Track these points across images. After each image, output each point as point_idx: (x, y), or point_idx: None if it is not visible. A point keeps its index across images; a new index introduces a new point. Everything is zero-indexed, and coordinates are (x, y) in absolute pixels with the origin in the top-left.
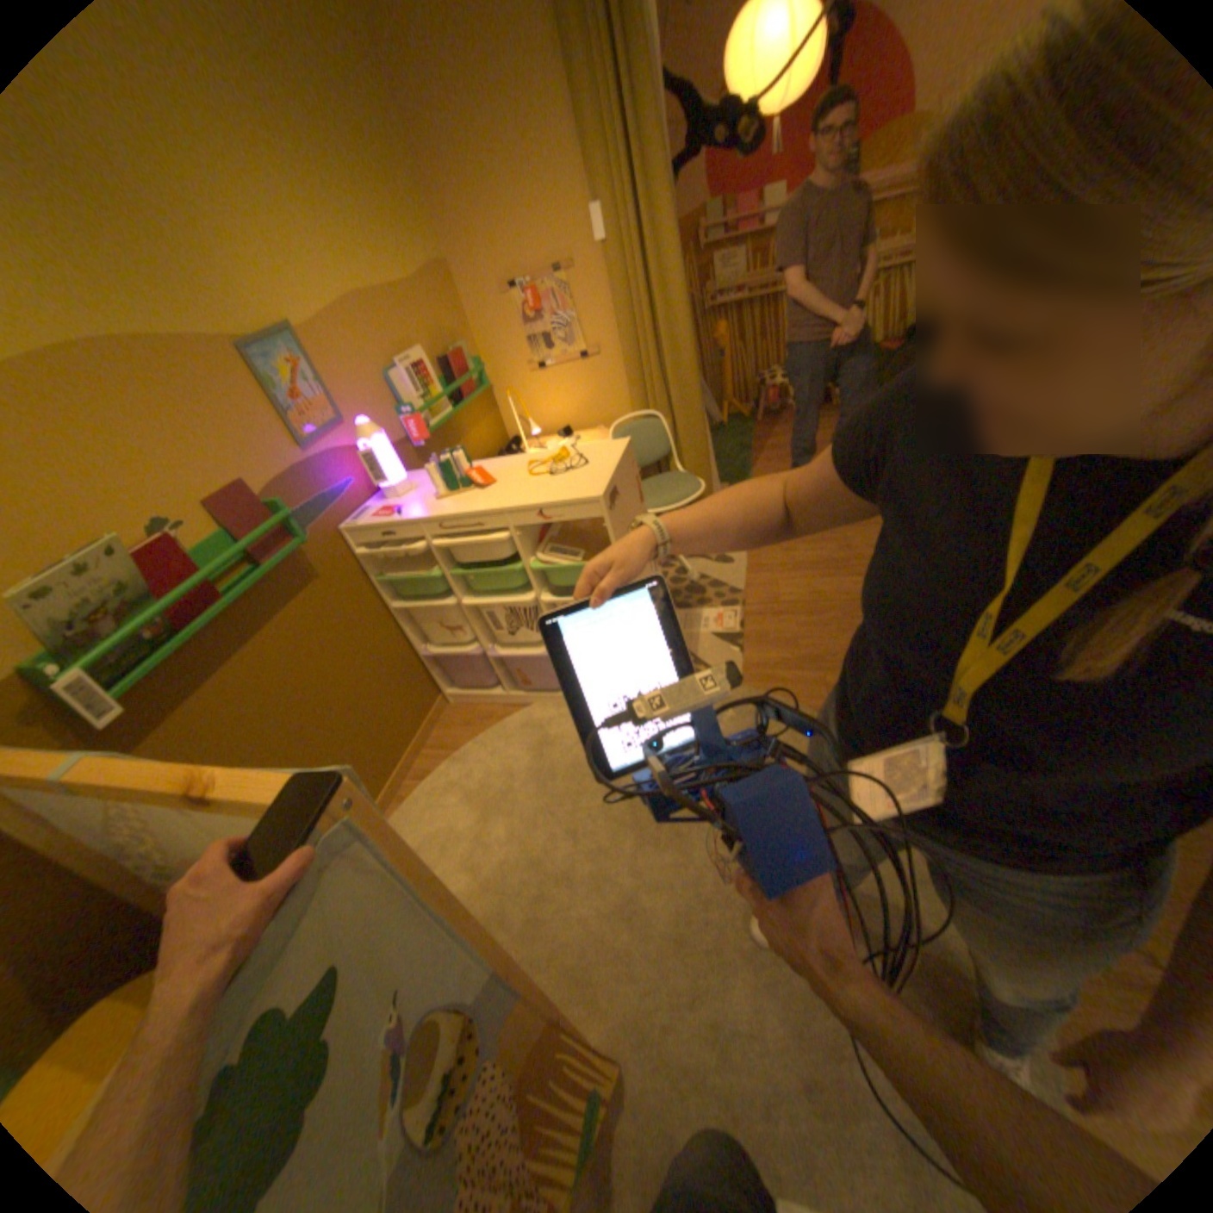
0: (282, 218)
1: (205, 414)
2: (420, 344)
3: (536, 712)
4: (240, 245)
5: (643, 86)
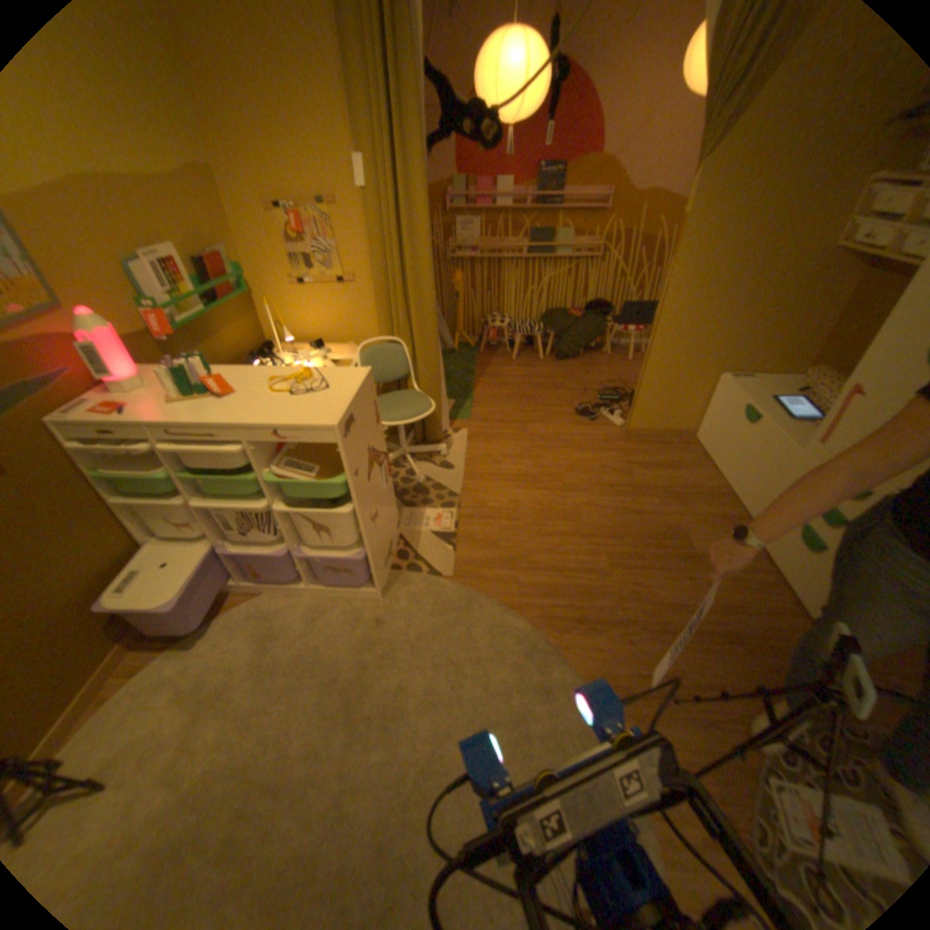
0: None
1: None
2: (174, 241)
3: (265, 603)
4: None
5: (408, 68)
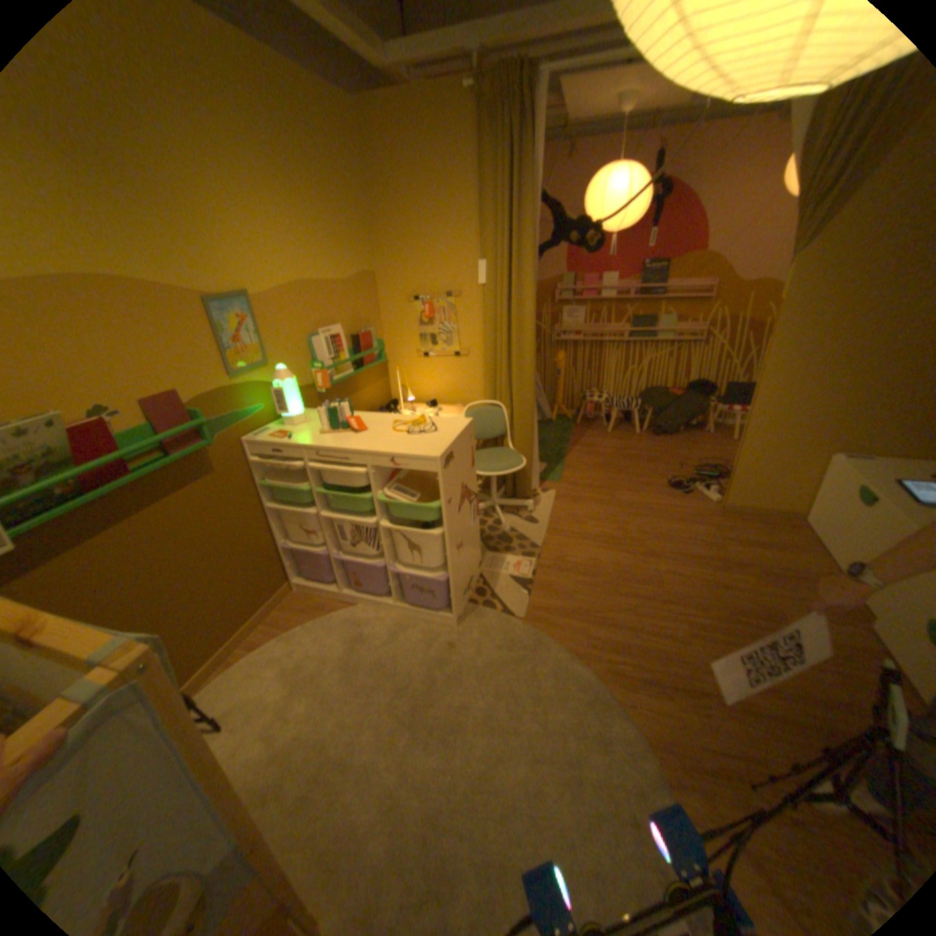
0: (264, 227)
1: (164, 341)
2: (341, 324)
3: (359, 612)
4: (228, 238)
5: (527, 200)
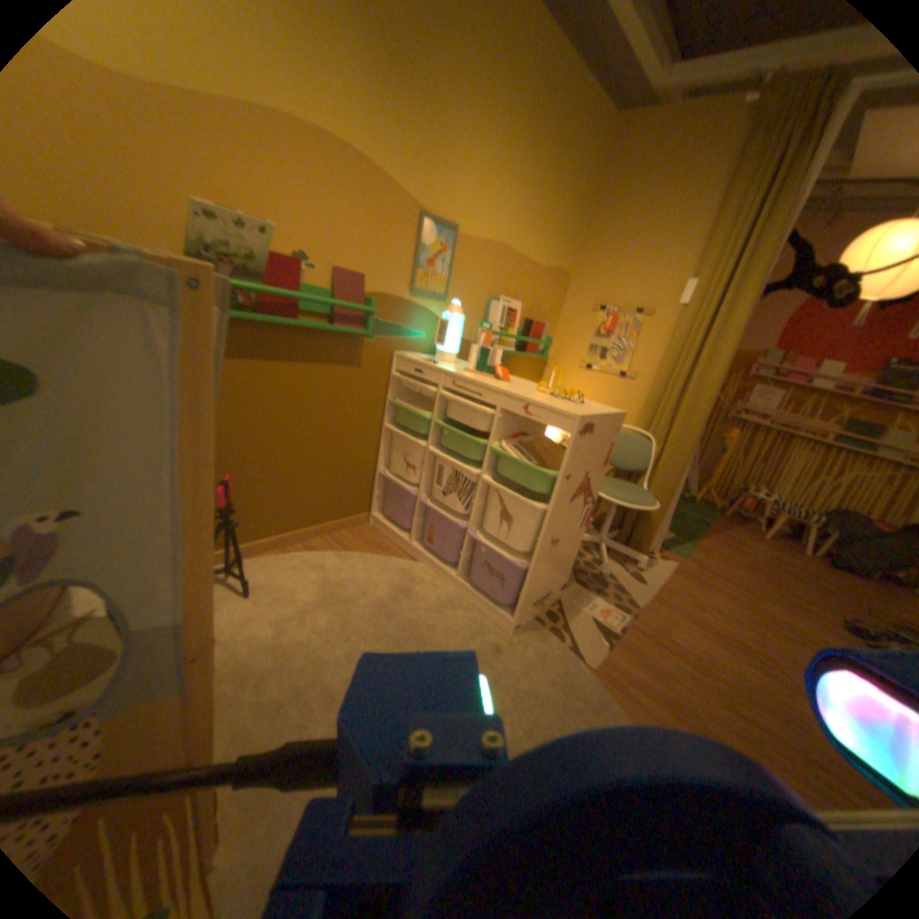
0: (498, 182)
1: (377, 231)
2: (523, 304)
3: (418, 570)
4: (466, 175)
5: (779, 222)
